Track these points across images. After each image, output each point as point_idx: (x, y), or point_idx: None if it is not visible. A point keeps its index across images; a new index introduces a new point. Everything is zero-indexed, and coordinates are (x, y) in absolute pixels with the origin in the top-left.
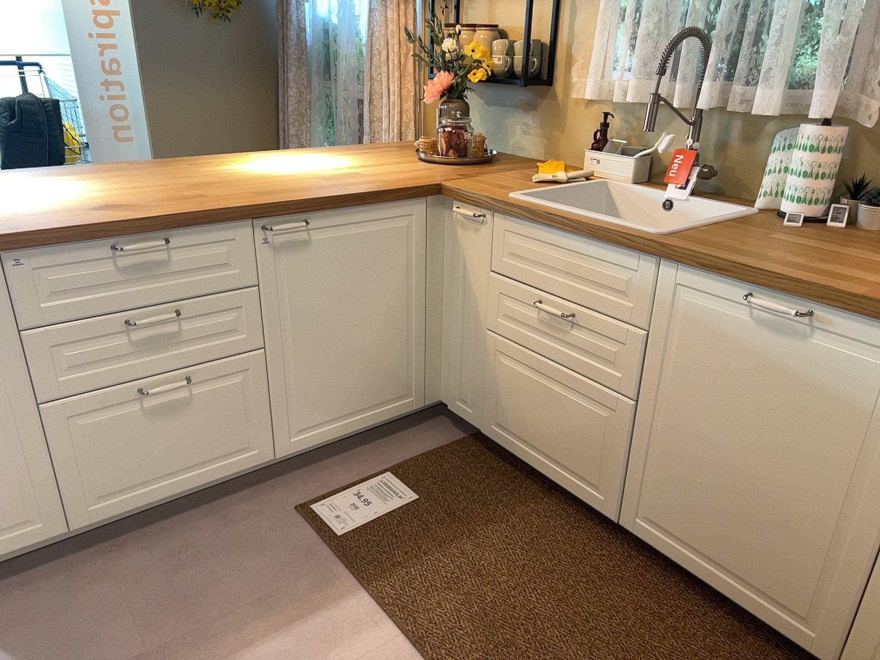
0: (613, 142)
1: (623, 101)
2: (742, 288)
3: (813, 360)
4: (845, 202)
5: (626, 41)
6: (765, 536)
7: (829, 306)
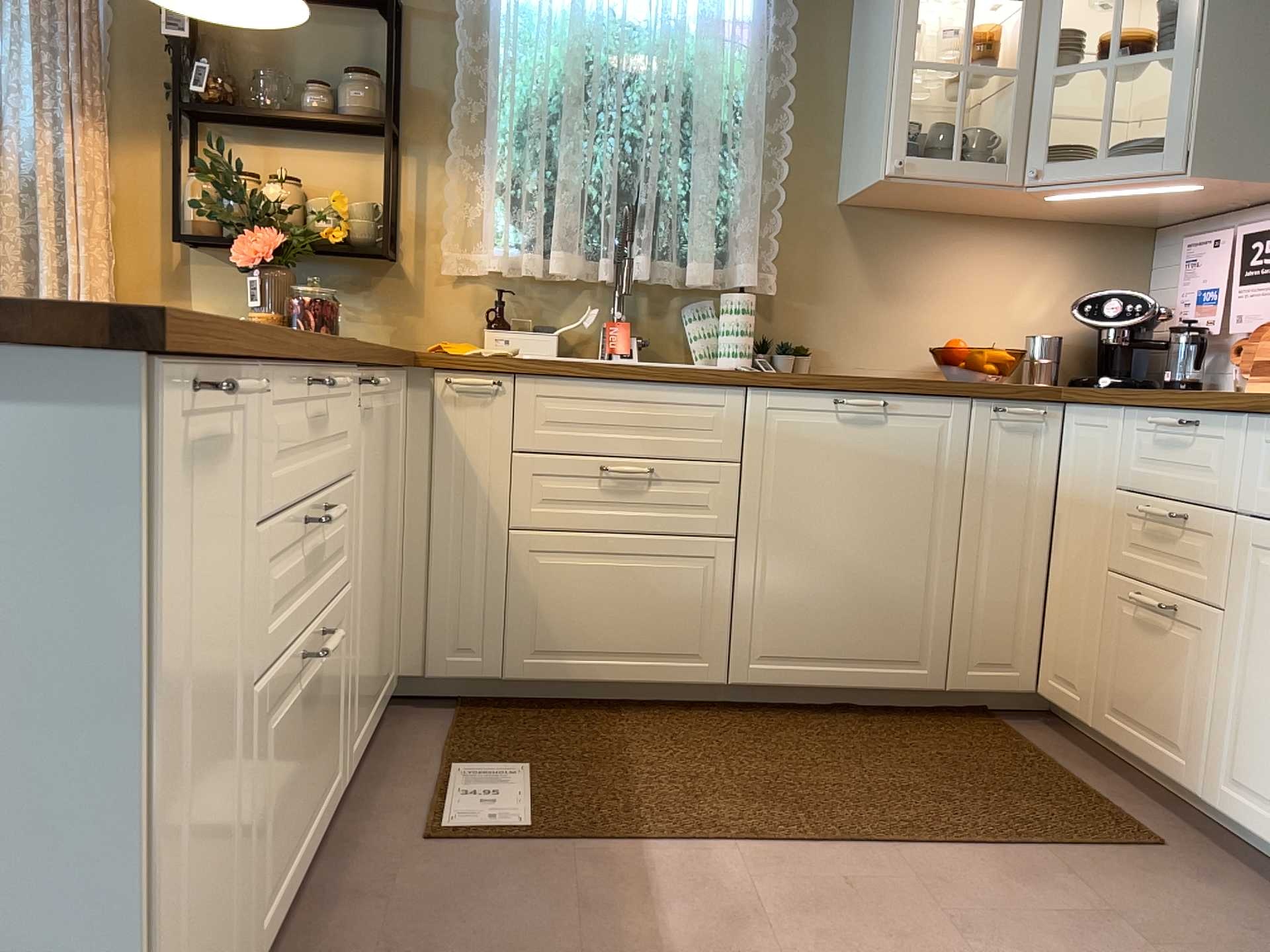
0: (518, 318)
1: (535, 272)
2: (829, 395)
3: (892, 438)
4: (752, 356)
5: (514, 213)
6: (878, 606)
7: (900, 391)
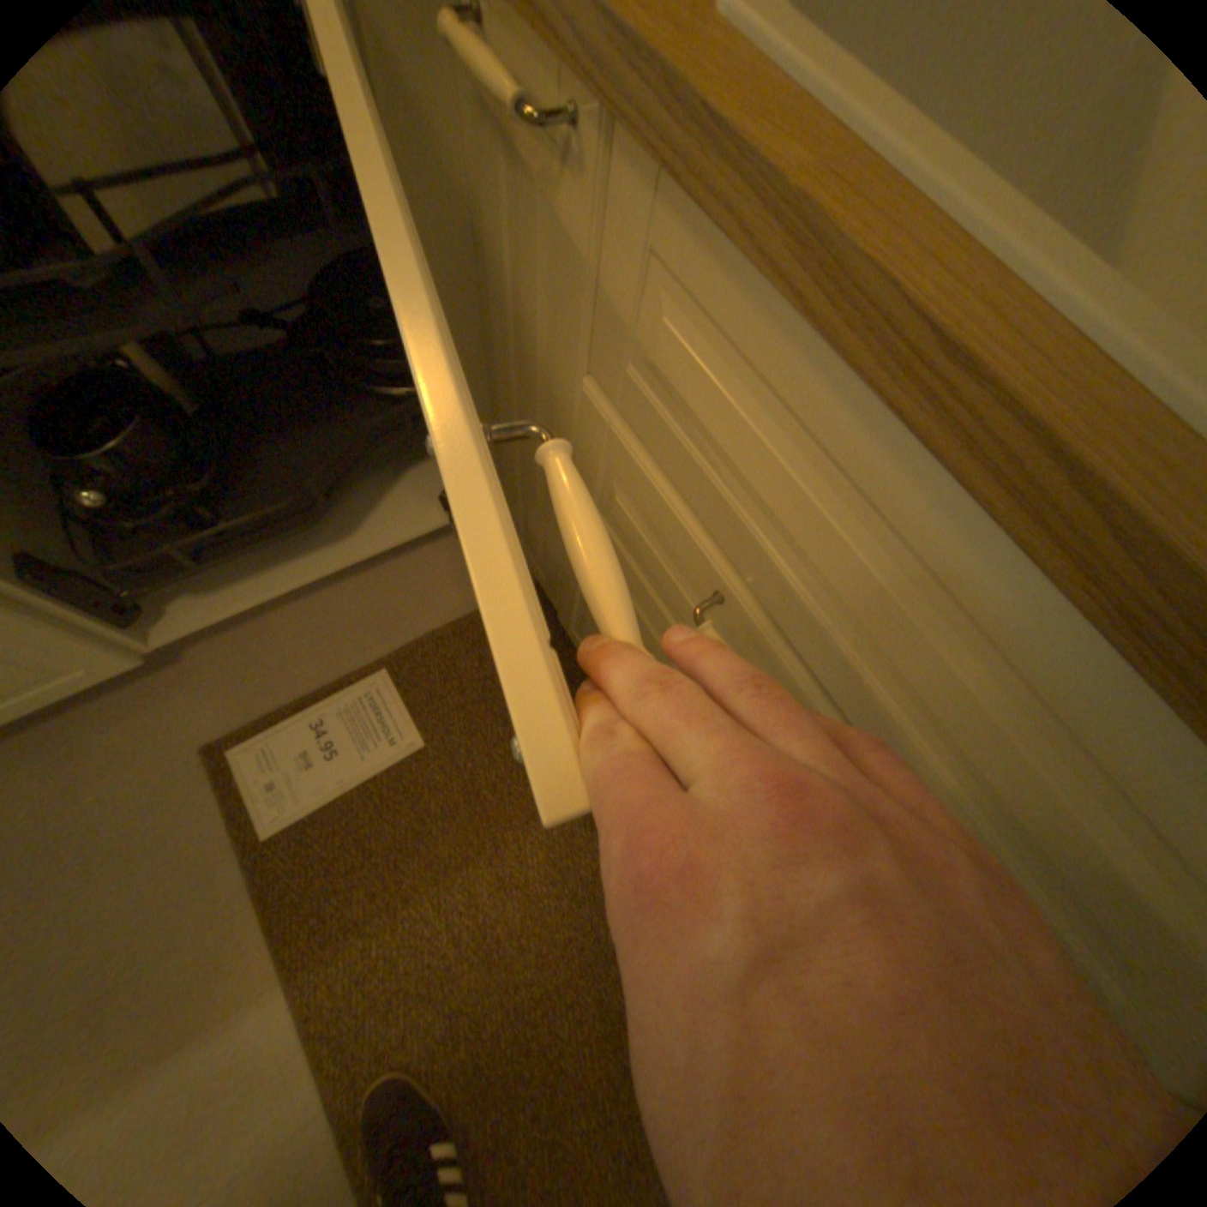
0: None
1: None
2: None
3: None
4: None
5: None
6: None
7: None
